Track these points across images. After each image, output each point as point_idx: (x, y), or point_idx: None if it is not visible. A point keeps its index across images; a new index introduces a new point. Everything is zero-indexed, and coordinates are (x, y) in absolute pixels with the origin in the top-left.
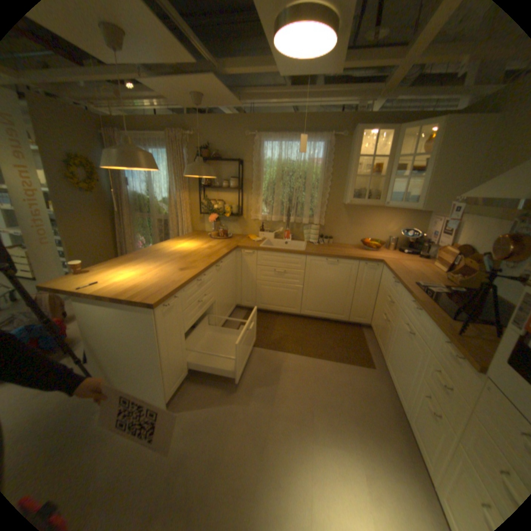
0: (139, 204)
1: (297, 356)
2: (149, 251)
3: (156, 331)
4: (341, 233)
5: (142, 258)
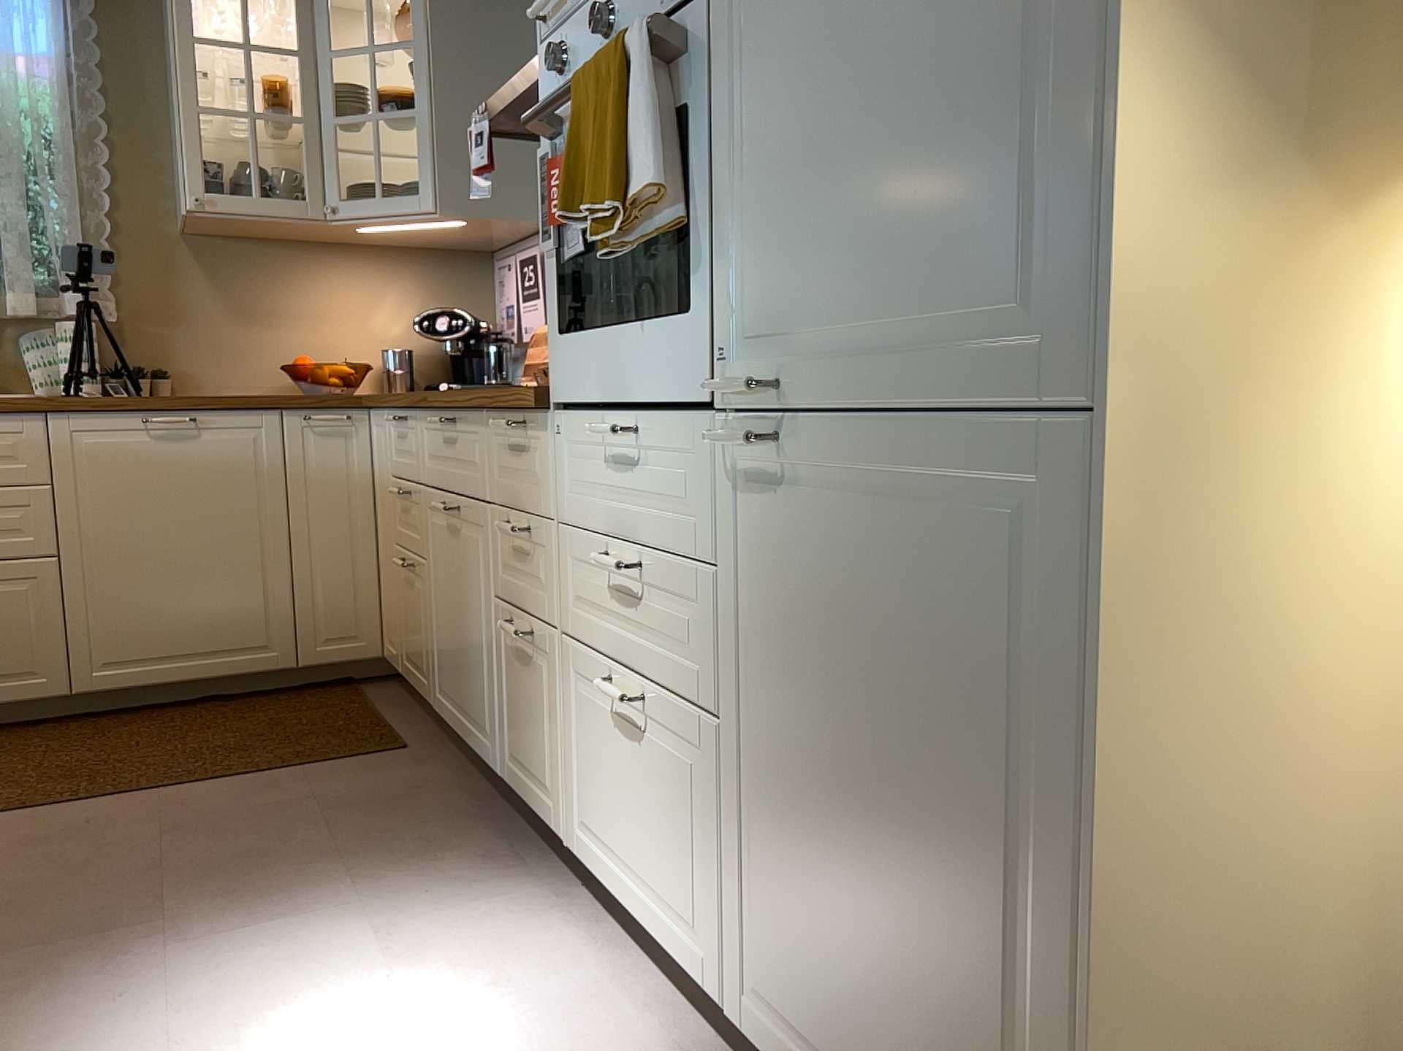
0: None
1: (75, 807)
2: None
3: None
4: (205, 355)
5: None
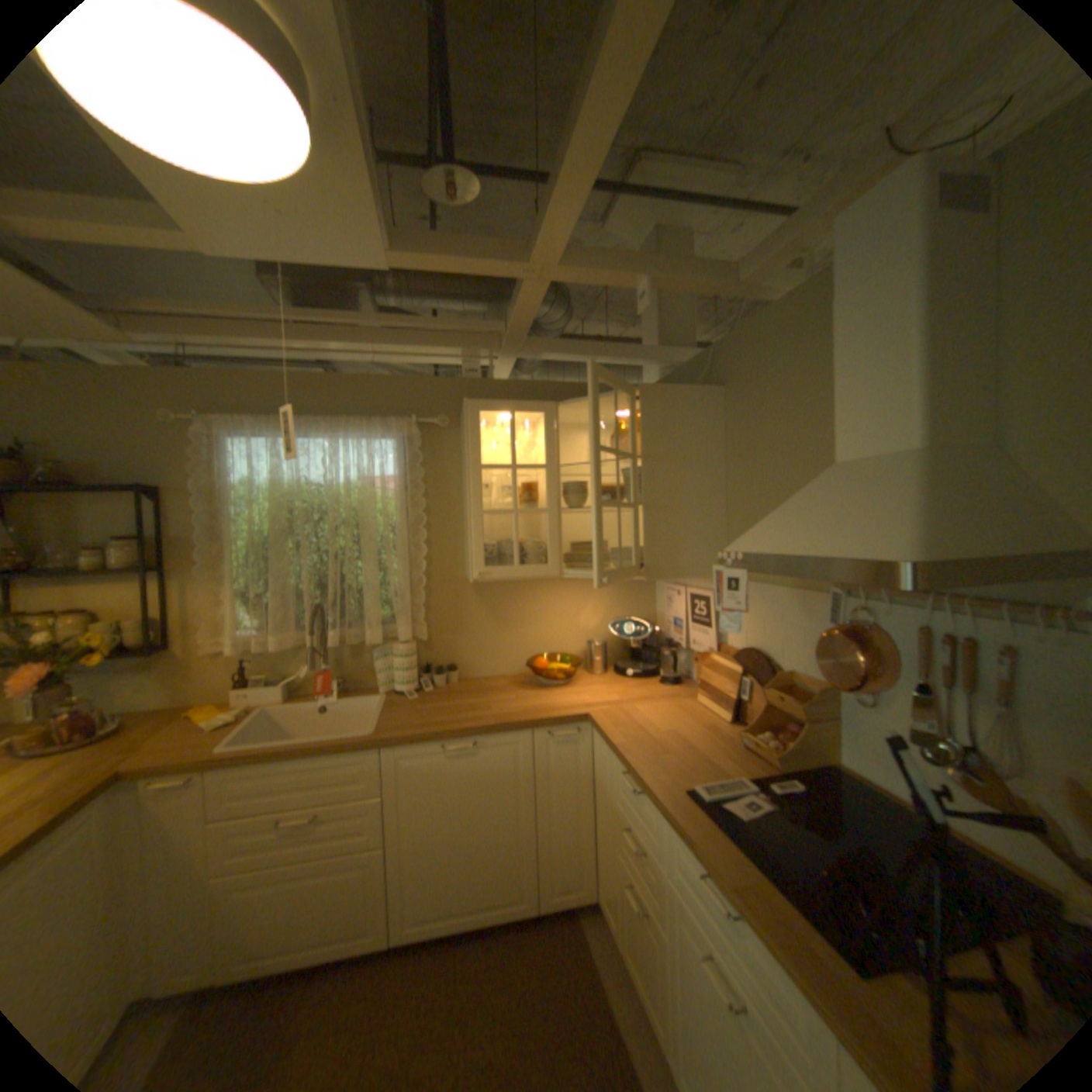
0: None
1: None
2: None
3: None
4: (478, 651)
5: None
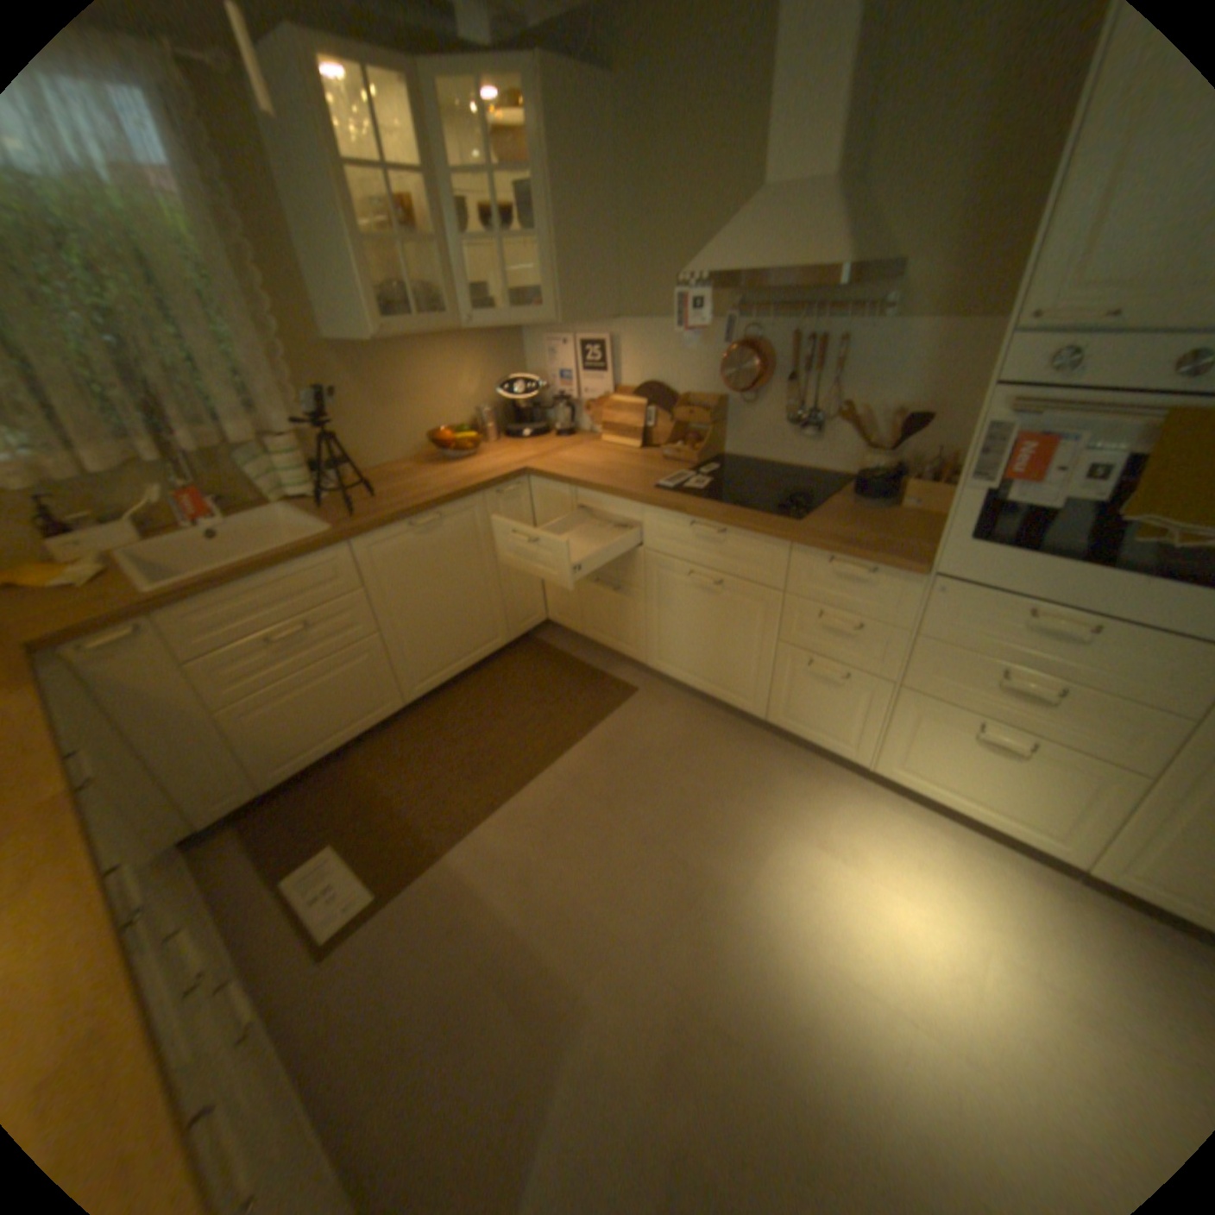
0: None
1: (518, 799)
2: None
3: None
4: (361, 440)
5: None
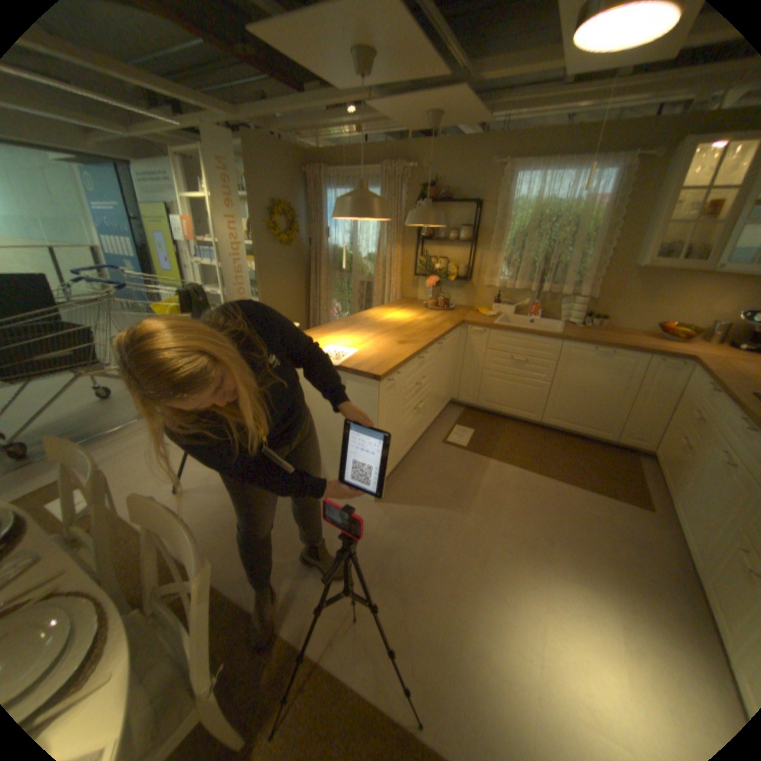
0: (339, 262)
1: (534, 474)
2: (357, 320)
3: (377, 407)
4: (625, 312)
5: (352, 327)
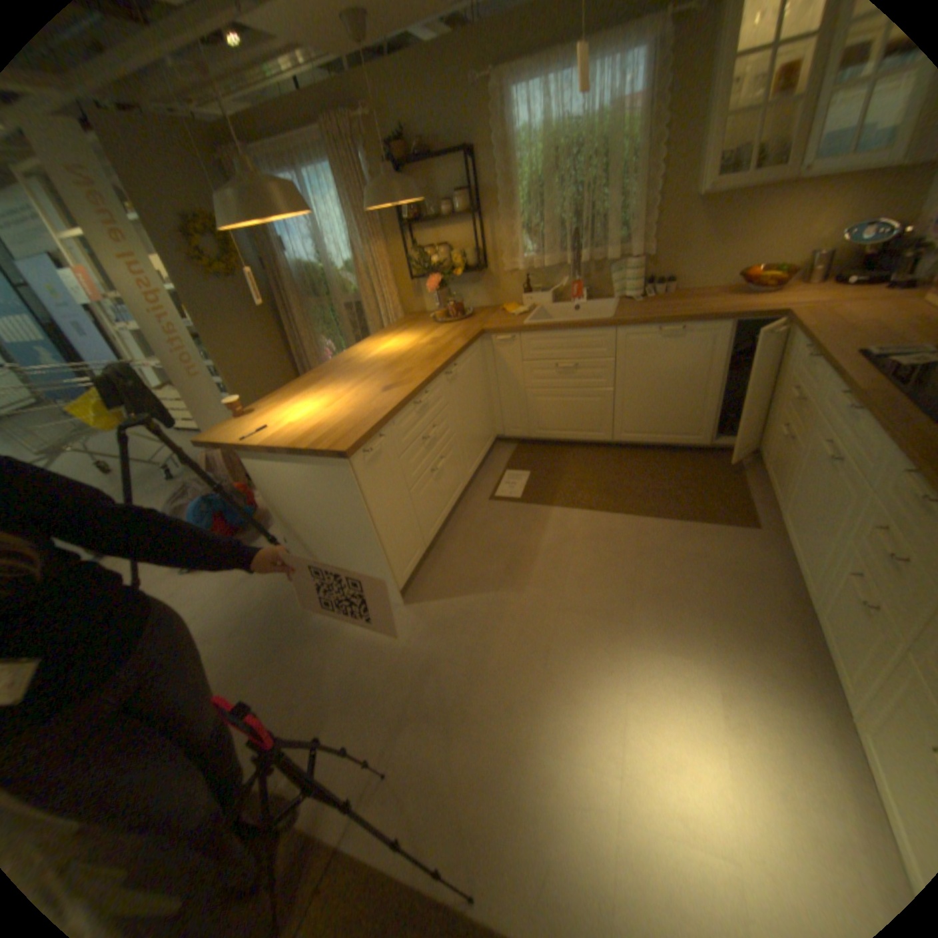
0: (311, 283)
1: (607, 514)
2: (336, 365)
3: (361, 491)
4: (696, 265)
5: (326, 379)
